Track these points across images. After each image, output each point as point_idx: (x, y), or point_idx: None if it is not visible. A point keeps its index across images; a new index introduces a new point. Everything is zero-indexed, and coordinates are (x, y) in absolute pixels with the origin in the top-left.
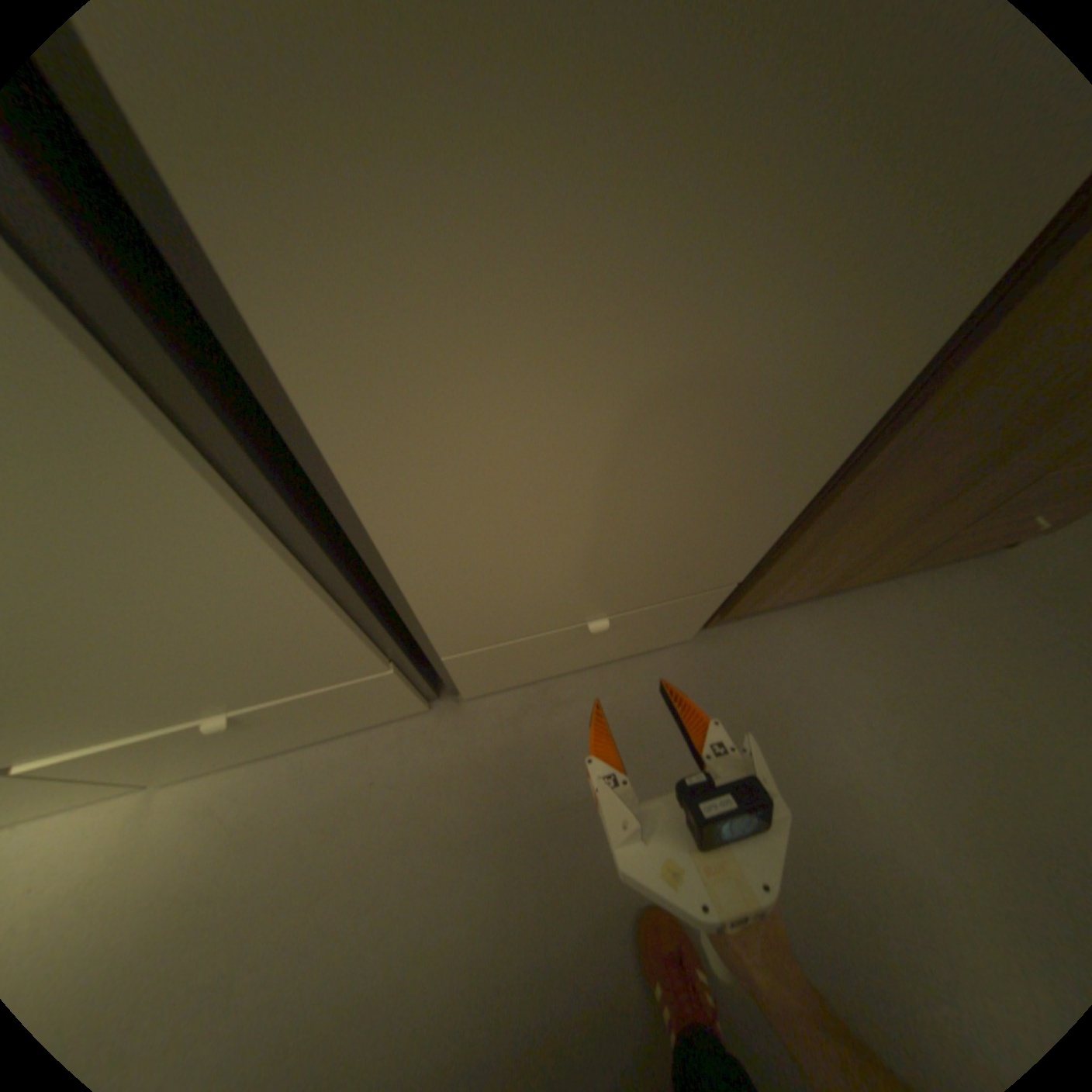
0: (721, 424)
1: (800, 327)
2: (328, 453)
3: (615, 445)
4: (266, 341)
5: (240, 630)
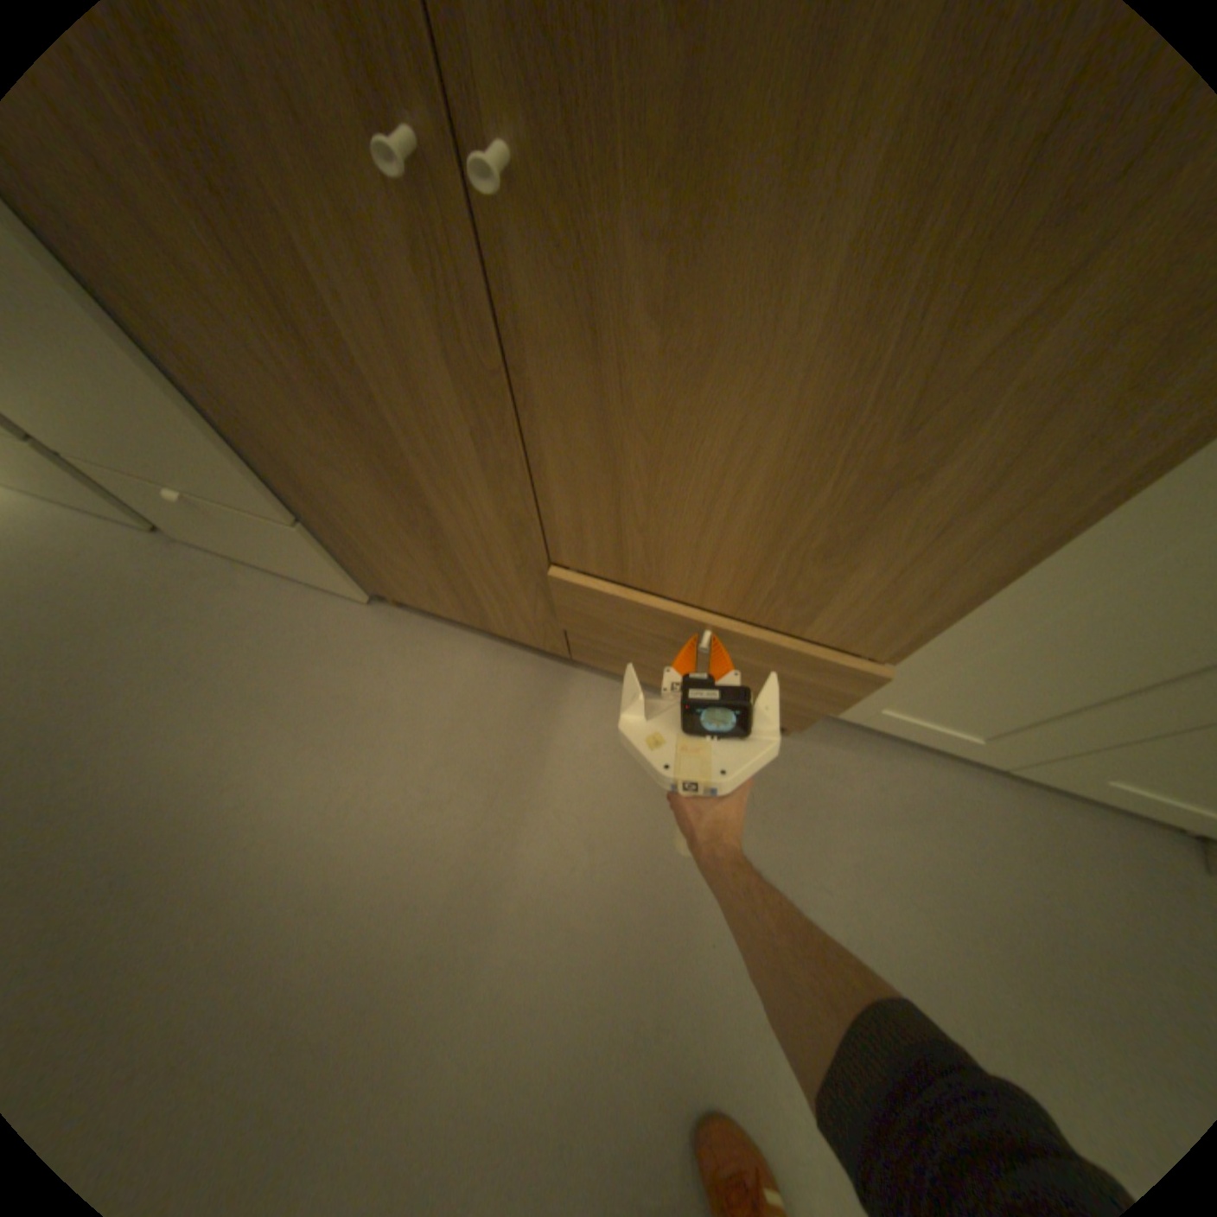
0: None
1: None
2: None
3: None
4: None
5: None
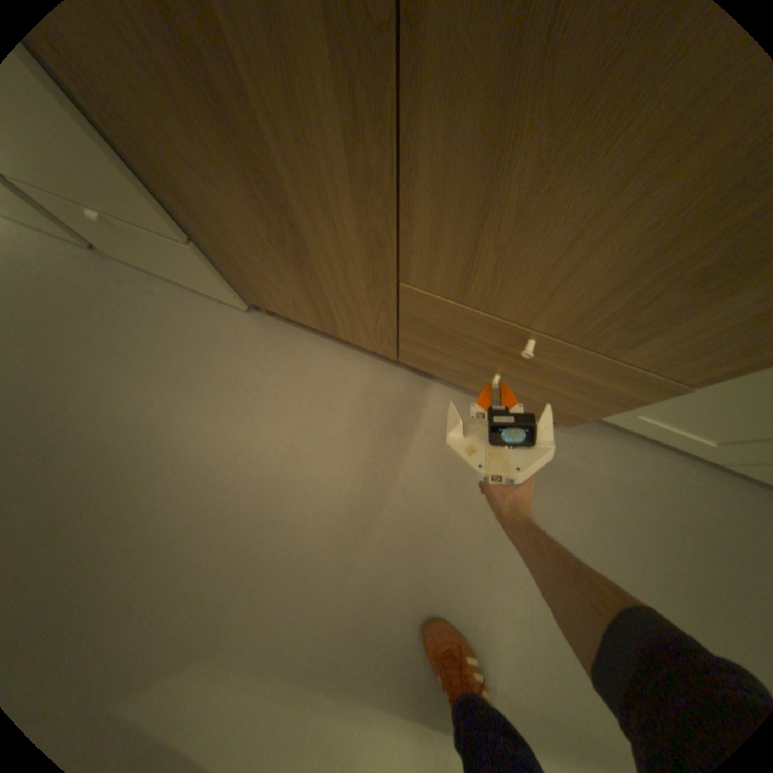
0: None
1: None
2: None
3: None
4: None
5: None
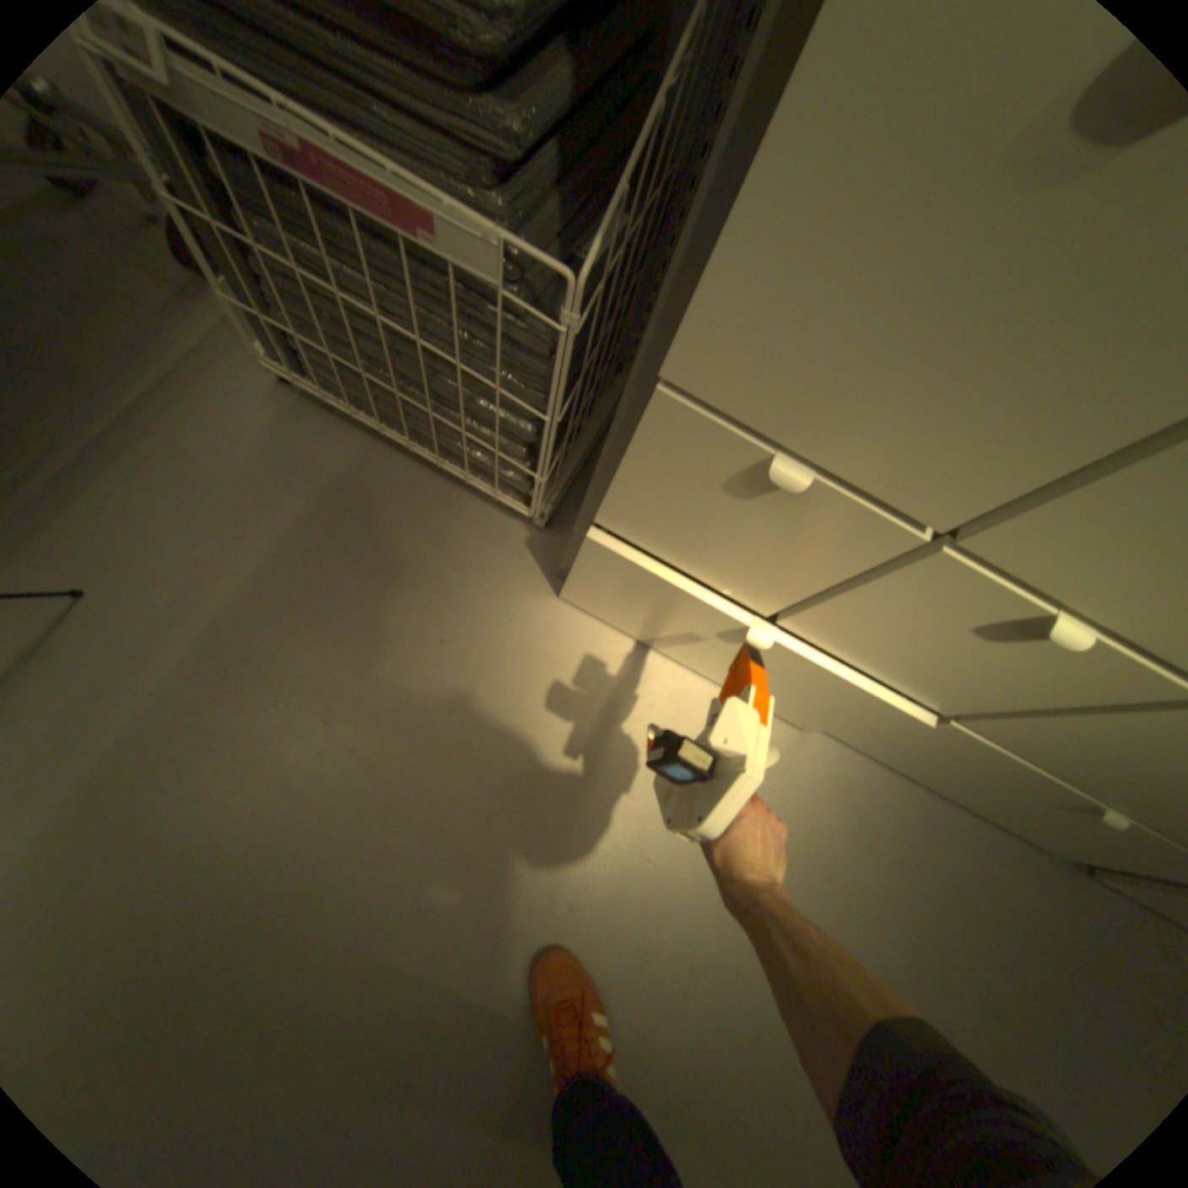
0: None
1: None
2: None
3: None
4: None
5: None
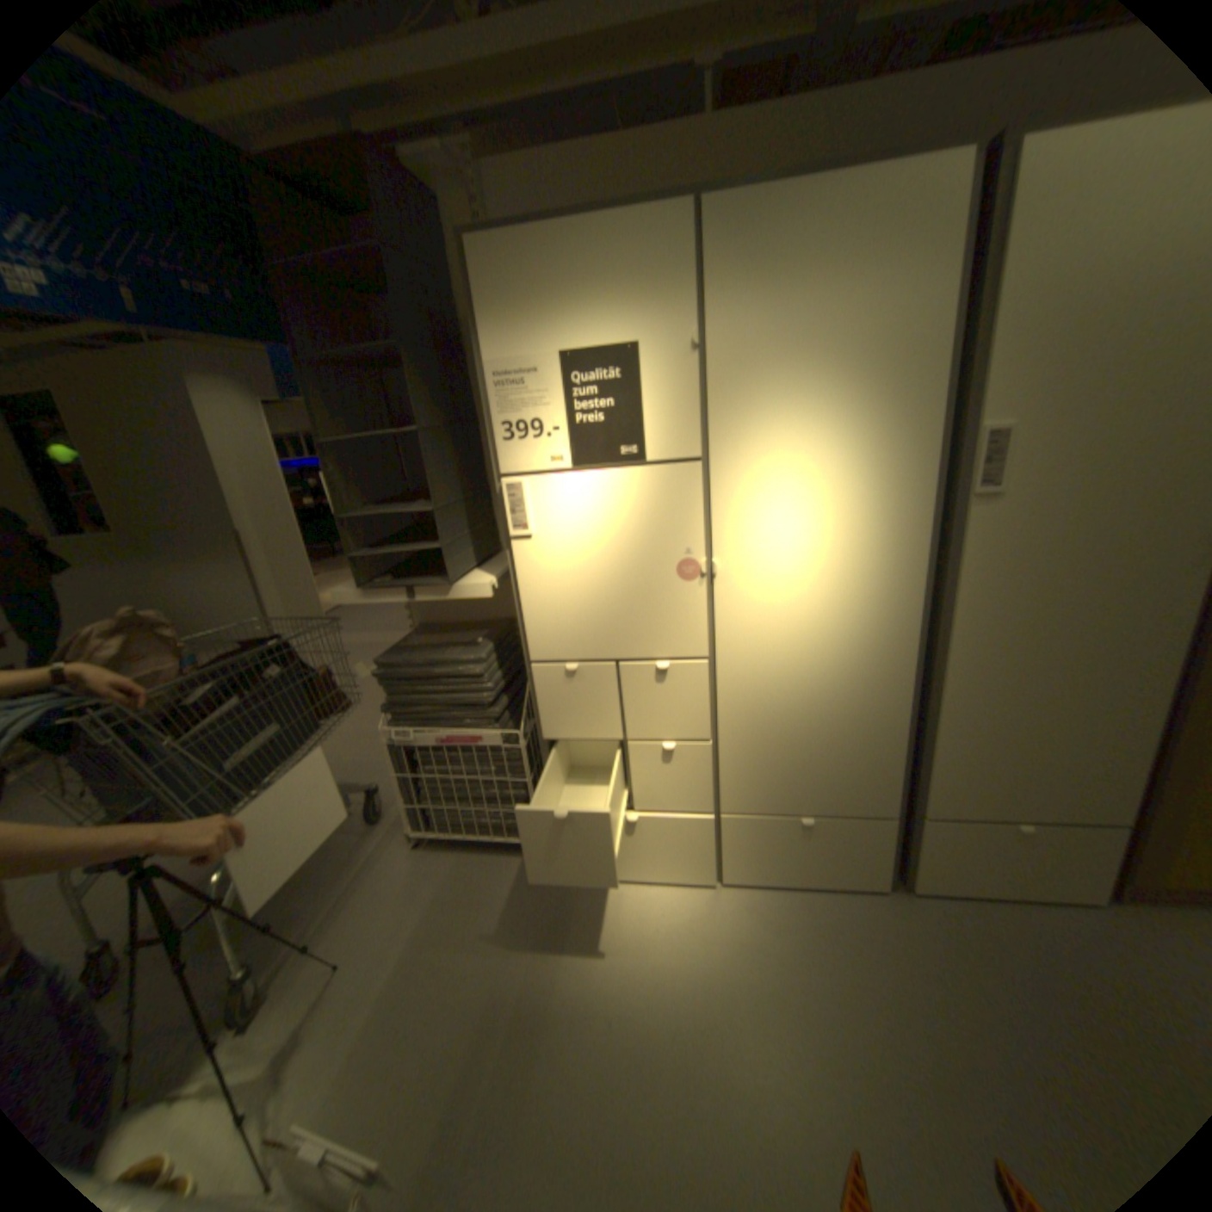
0: (1084, 695)
1: (1105, 663)
2: (947, 680)
3: (1039, 695)
4: (951, 649)
5: (871, 752)
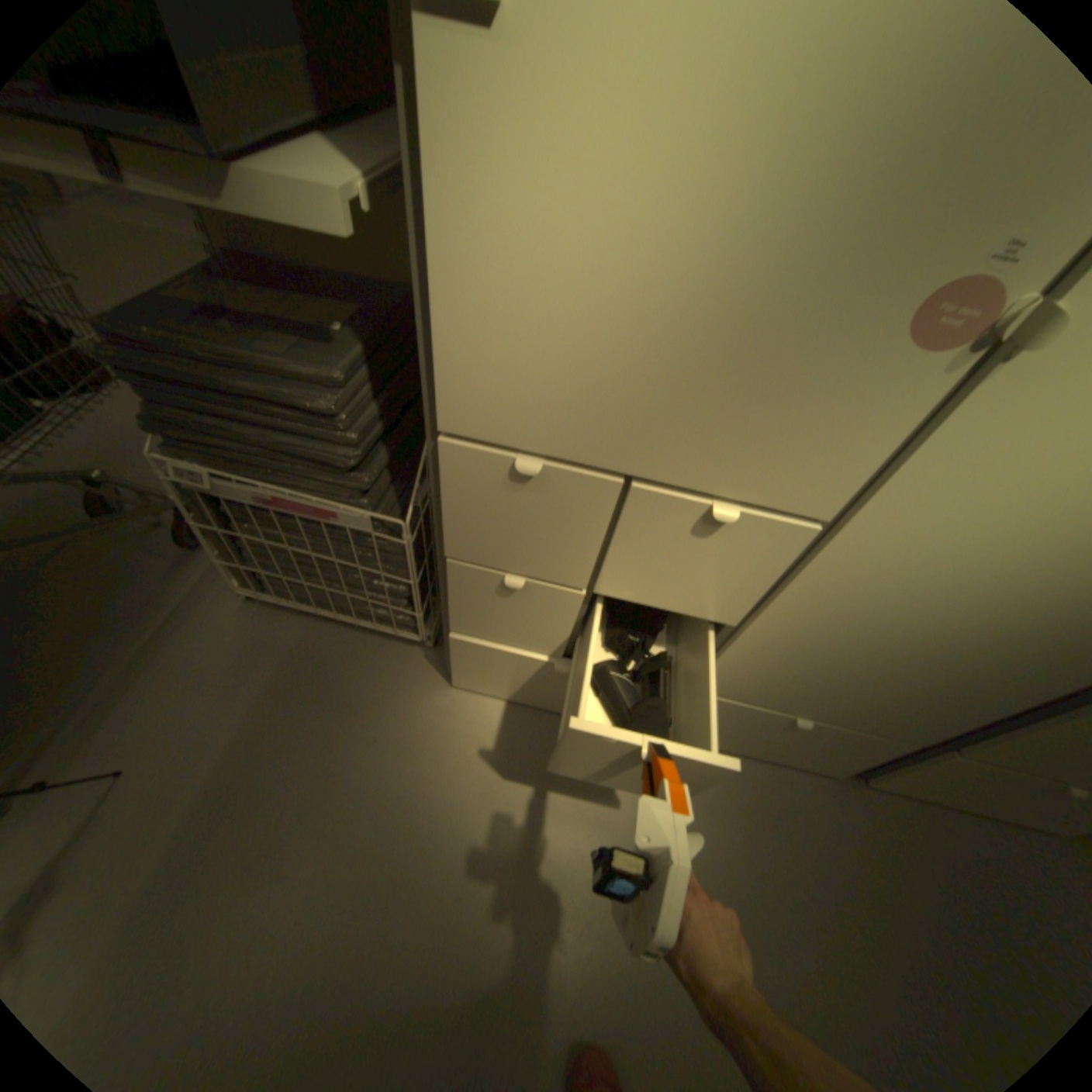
0: None
1: None
2: None
3: None
4: None
5: (976, 697)
